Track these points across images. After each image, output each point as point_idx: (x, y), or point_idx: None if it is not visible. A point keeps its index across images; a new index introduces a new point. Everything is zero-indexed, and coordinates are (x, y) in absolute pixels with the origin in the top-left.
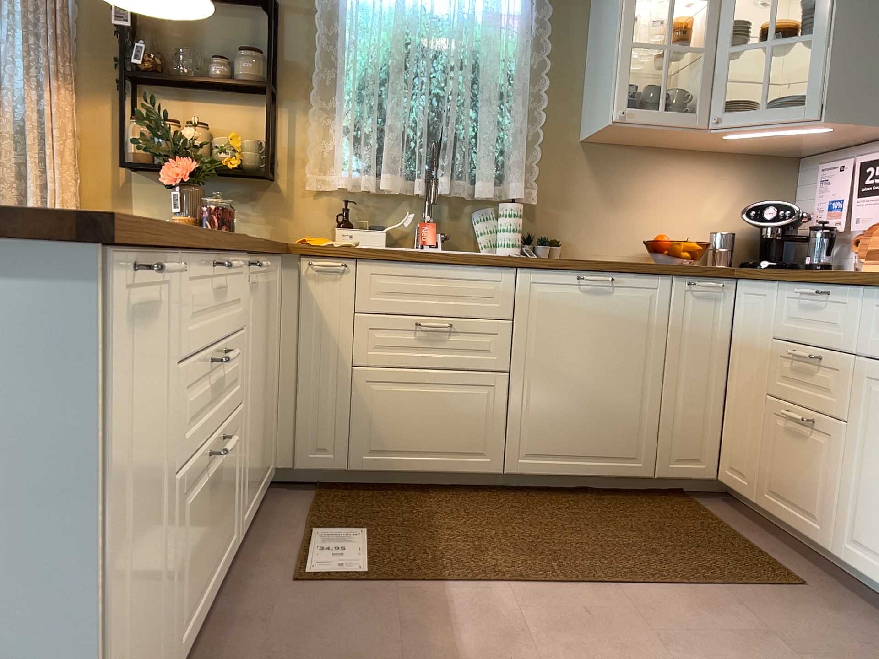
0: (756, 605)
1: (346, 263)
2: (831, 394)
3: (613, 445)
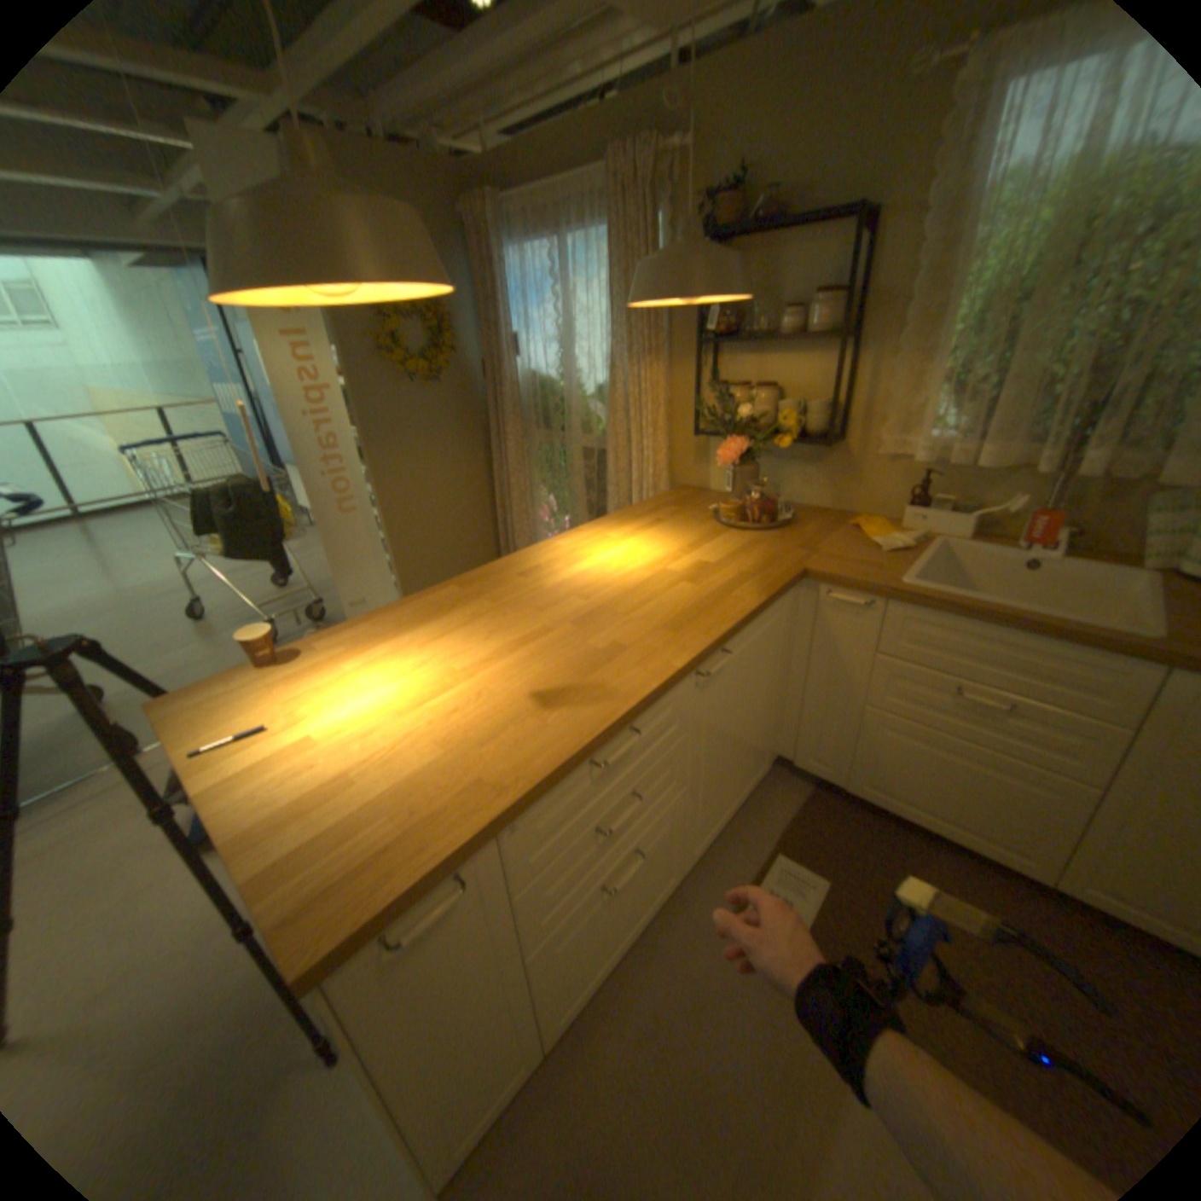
0: None
1: (875, 600)
2: None
3: None
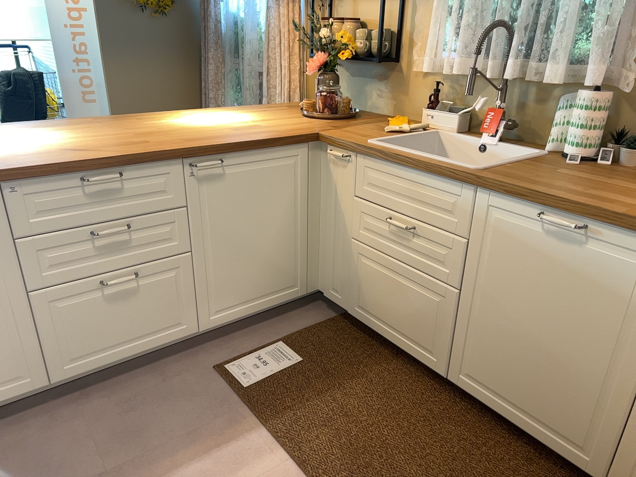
0: None
1: (350, 154)
2: None
3: (555, 417)
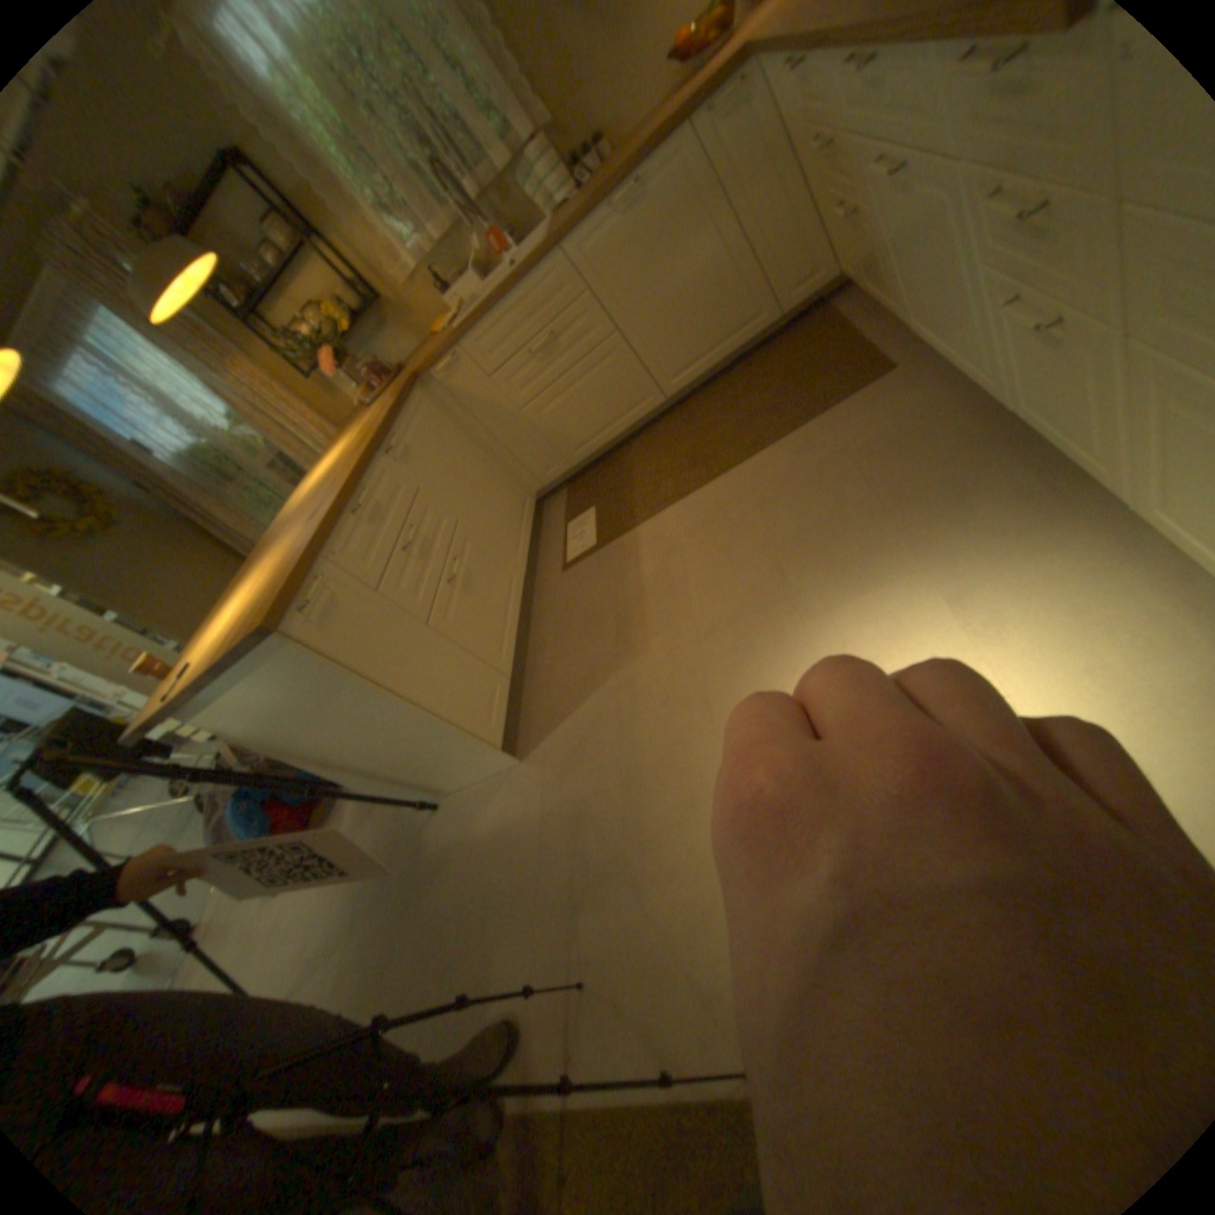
0: (844, 416)
1: (455, 351)
2: (852, 176)
3: (733, 317)
